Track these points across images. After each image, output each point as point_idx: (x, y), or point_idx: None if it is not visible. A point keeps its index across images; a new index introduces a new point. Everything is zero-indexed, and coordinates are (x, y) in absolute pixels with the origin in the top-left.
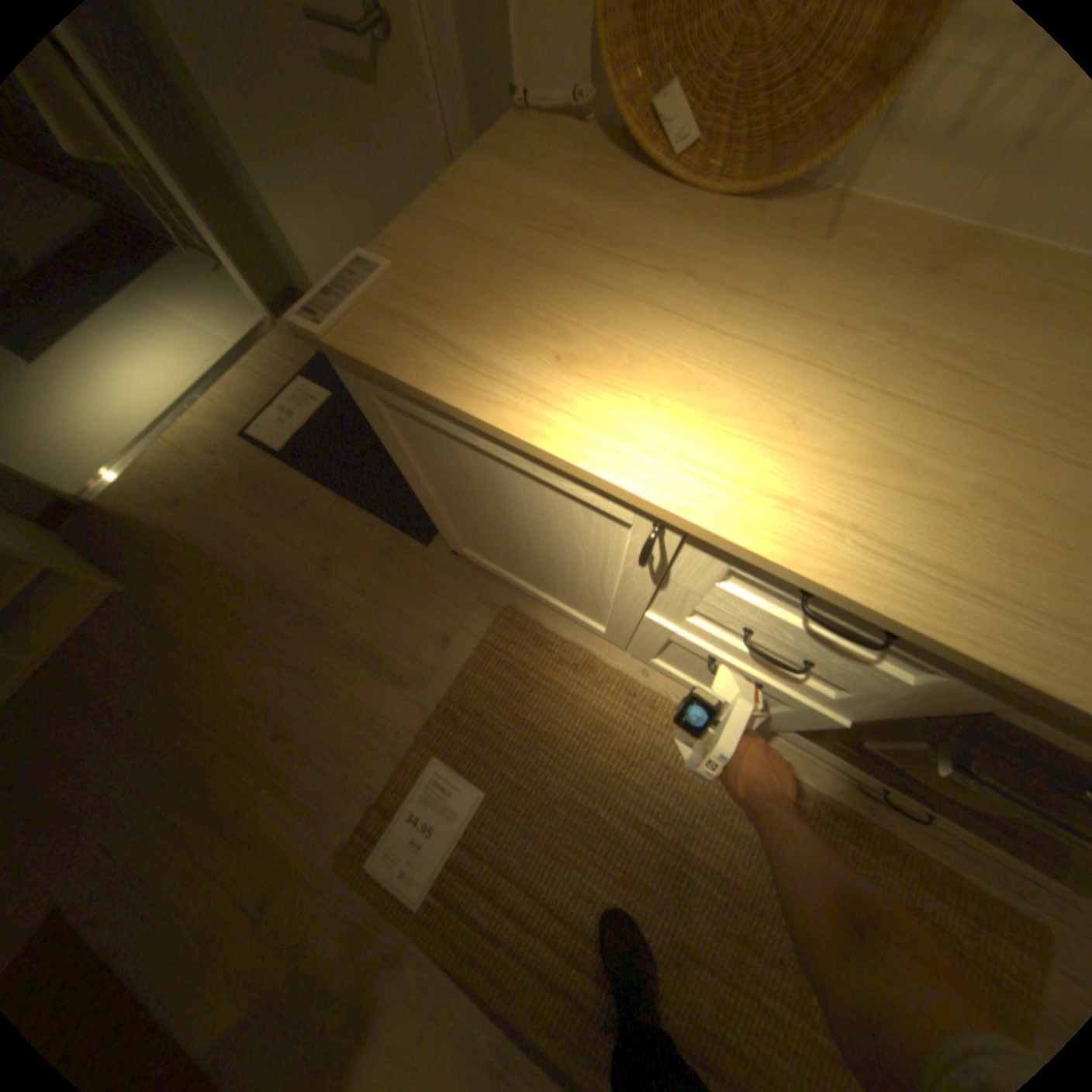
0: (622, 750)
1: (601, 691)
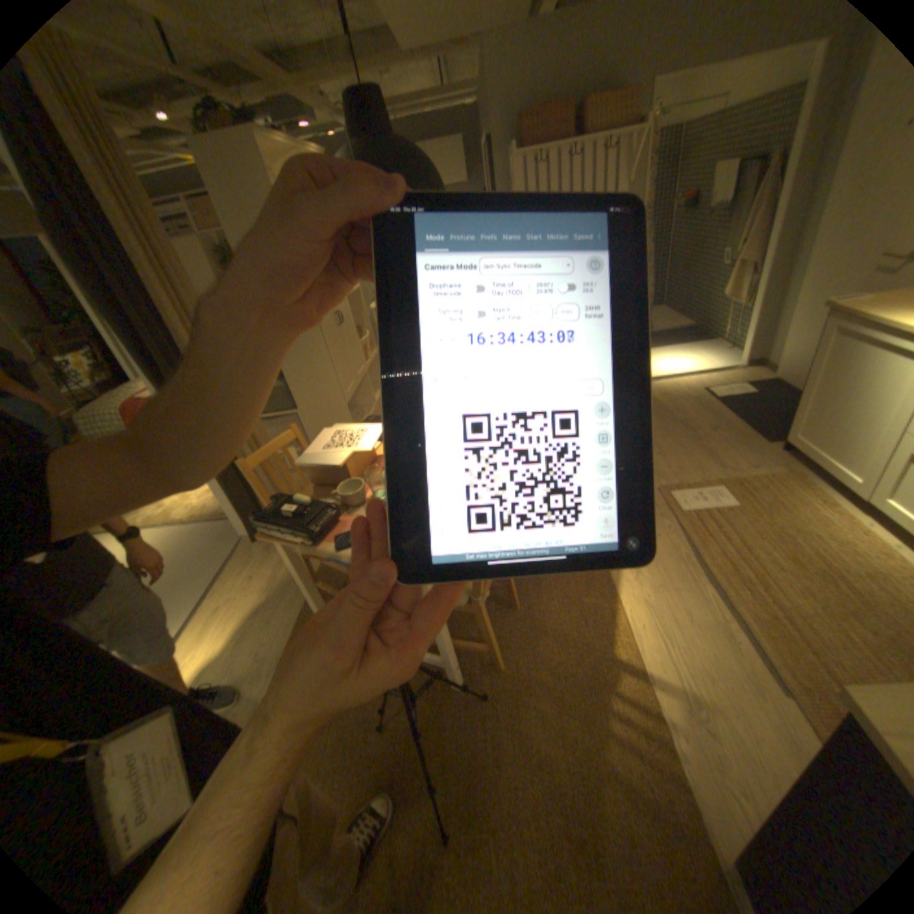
0: (828, 533)
1: (832, 514)
